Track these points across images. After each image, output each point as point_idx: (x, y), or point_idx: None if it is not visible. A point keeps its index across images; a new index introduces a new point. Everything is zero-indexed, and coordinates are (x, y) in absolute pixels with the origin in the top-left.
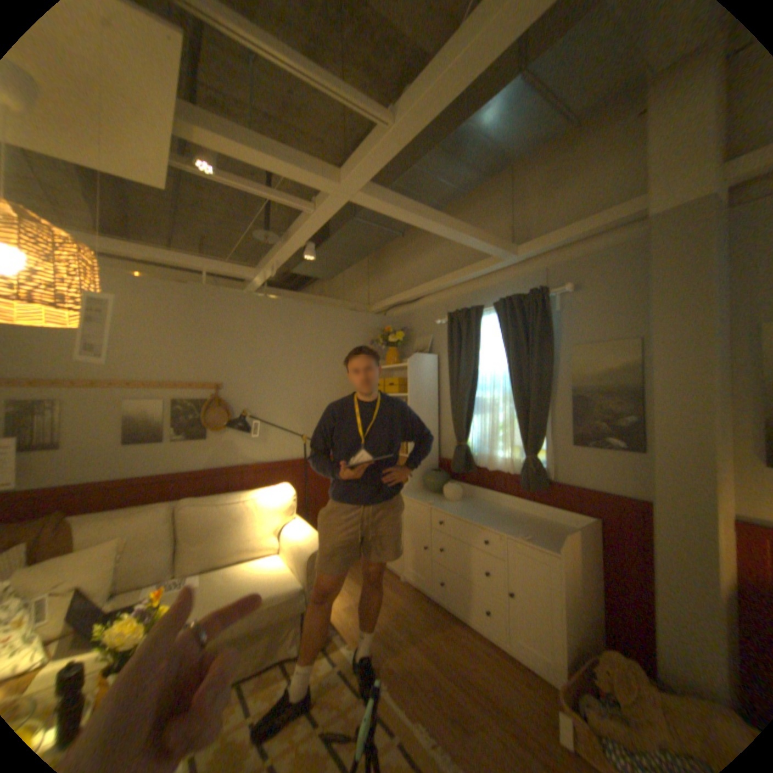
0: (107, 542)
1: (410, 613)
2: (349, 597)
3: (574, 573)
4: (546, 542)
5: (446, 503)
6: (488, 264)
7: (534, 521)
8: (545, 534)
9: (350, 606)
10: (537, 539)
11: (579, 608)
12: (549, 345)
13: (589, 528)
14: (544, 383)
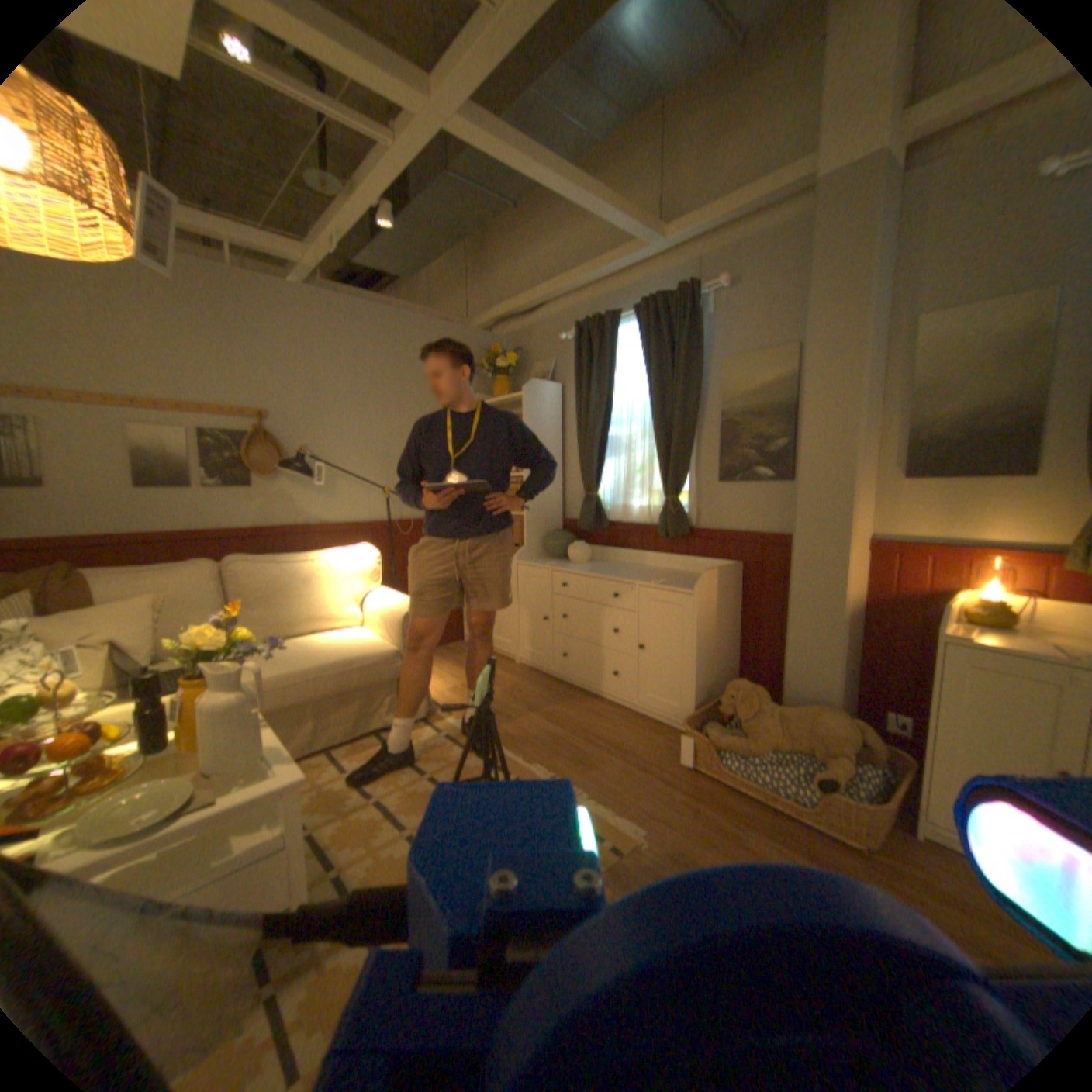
0: (137, 597)
1: (527, 688)
2: (453, 680)
3: (708, 612)
4: (680, 584)
5: (571, 564)
6: (630, 252)
7: (671, 573)
8: (681, 580)
9: (455, 686)
10: (672, 583)
11: (712, 650)
12: (698, 358)
13: (729, 568)
14: (690, 406)
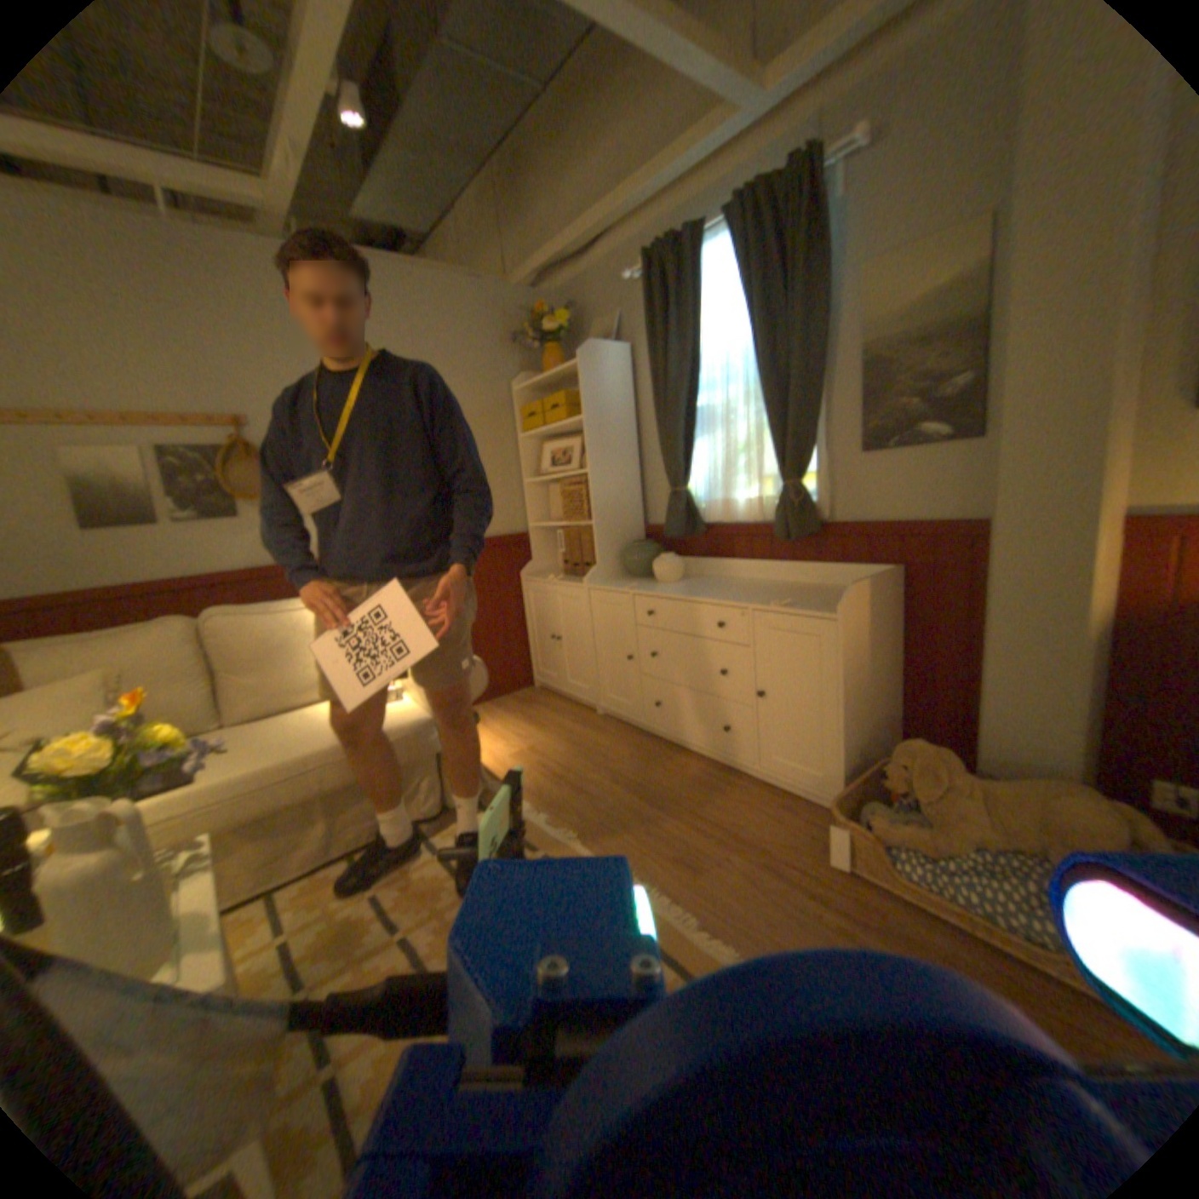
0: (85, 672)
1: (612, 749)
2: (519, 741)
3: (859, 643)
4: (814, 604)
5: (658, 585)
6: (713, 127)
7: (798, 588)
8: (815, 598)
9: (521, 750)
10: (801, 603)
11: (865, 694)
12: (825, 269)
13: (885, 576)
14: (816, 344)
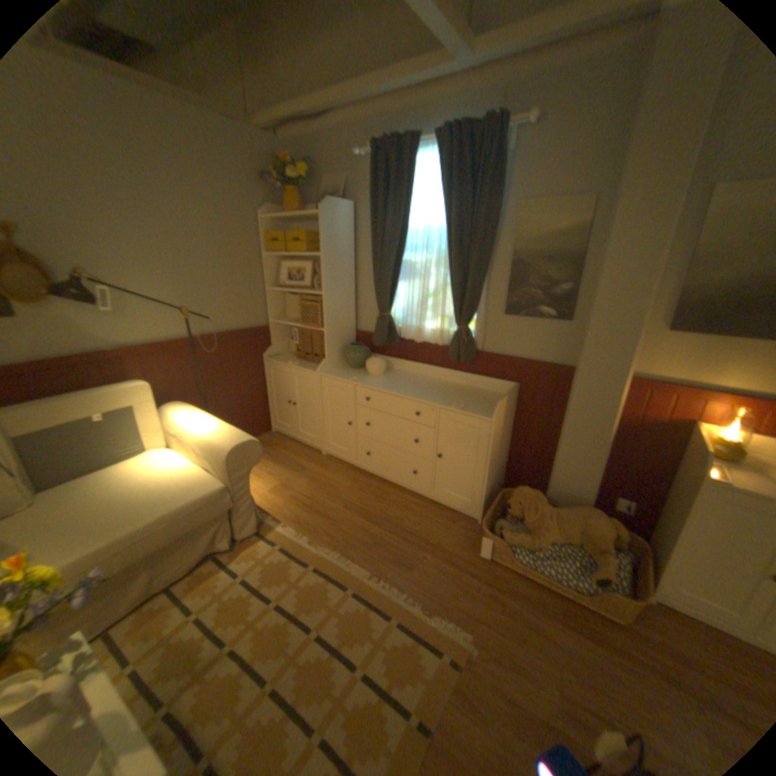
0: None
1: (338, 482)
2: (272, 479)
3: (498, 432)
4: (475, 408)
5: (371, 378)
6: (433, 67)
7: (459, 390)
8: (473, 401)
9: (275, 487)
10: (467, 406)
11: (496, 458)
12: (499, 198)
13: (512, 392)
14: (487, 245)
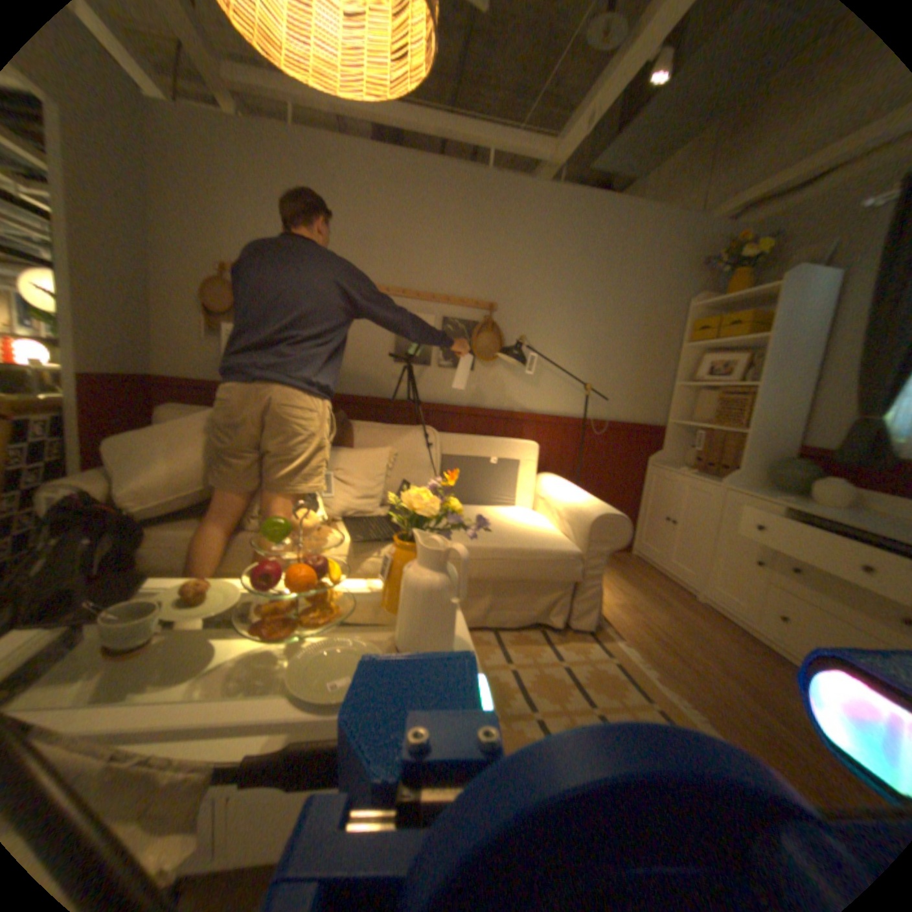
0: (381, 449)
1: (718, 640)
2: (622, 595)
3: None
4: None
5: (818, 506)
6: None
7: None
8: None
9: (625, 605)
10: None
11: None
12: None
13: None
14: None
